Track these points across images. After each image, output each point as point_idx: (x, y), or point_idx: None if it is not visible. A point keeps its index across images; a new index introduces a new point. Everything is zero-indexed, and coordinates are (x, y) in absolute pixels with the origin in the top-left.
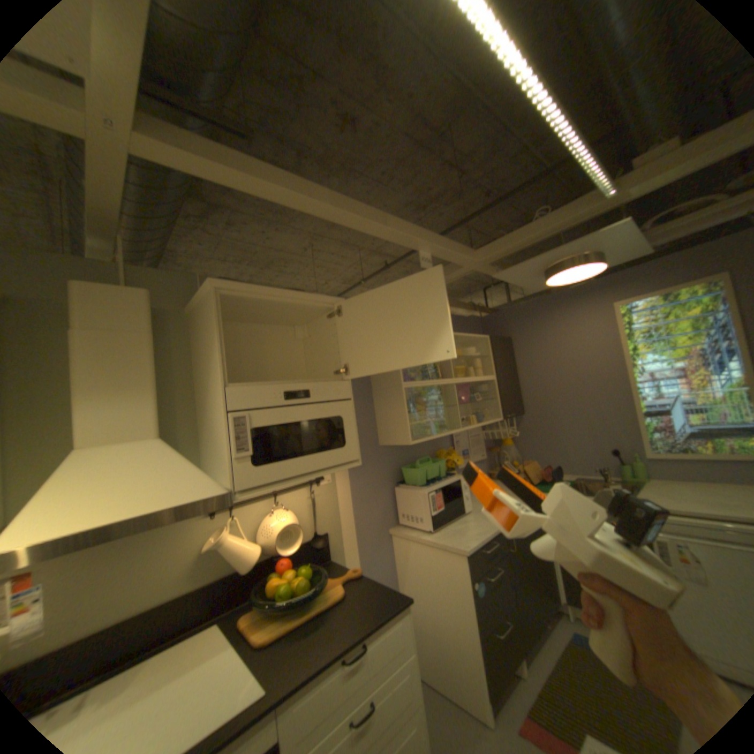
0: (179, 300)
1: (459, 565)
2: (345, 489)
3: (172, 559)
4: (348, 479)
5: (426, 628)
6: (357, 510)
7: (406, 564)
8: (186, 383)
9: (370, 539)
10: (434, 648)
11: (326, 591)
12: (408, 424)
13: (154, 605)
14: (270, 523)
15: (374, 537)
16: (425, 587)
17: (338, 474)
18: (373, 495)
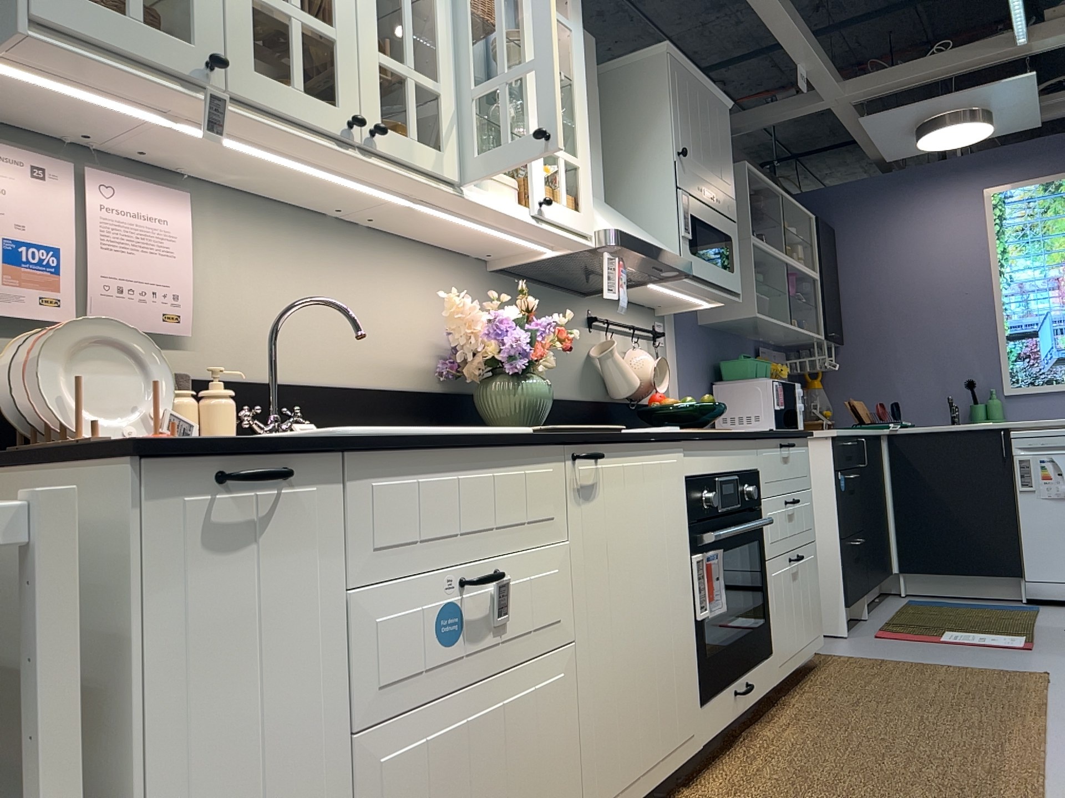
0: None
1: (821, 452)
2: (676, 362)
3: (571, 358)
4: (679, 352)
5: None
6: (685, 395)
7: None
8: None
9: None
10: None
11: None
12: (750, 294)
13: (564, 397)
14: (640, 356)
15: None
16: None
17: (671, 339)
18: (696, 385)
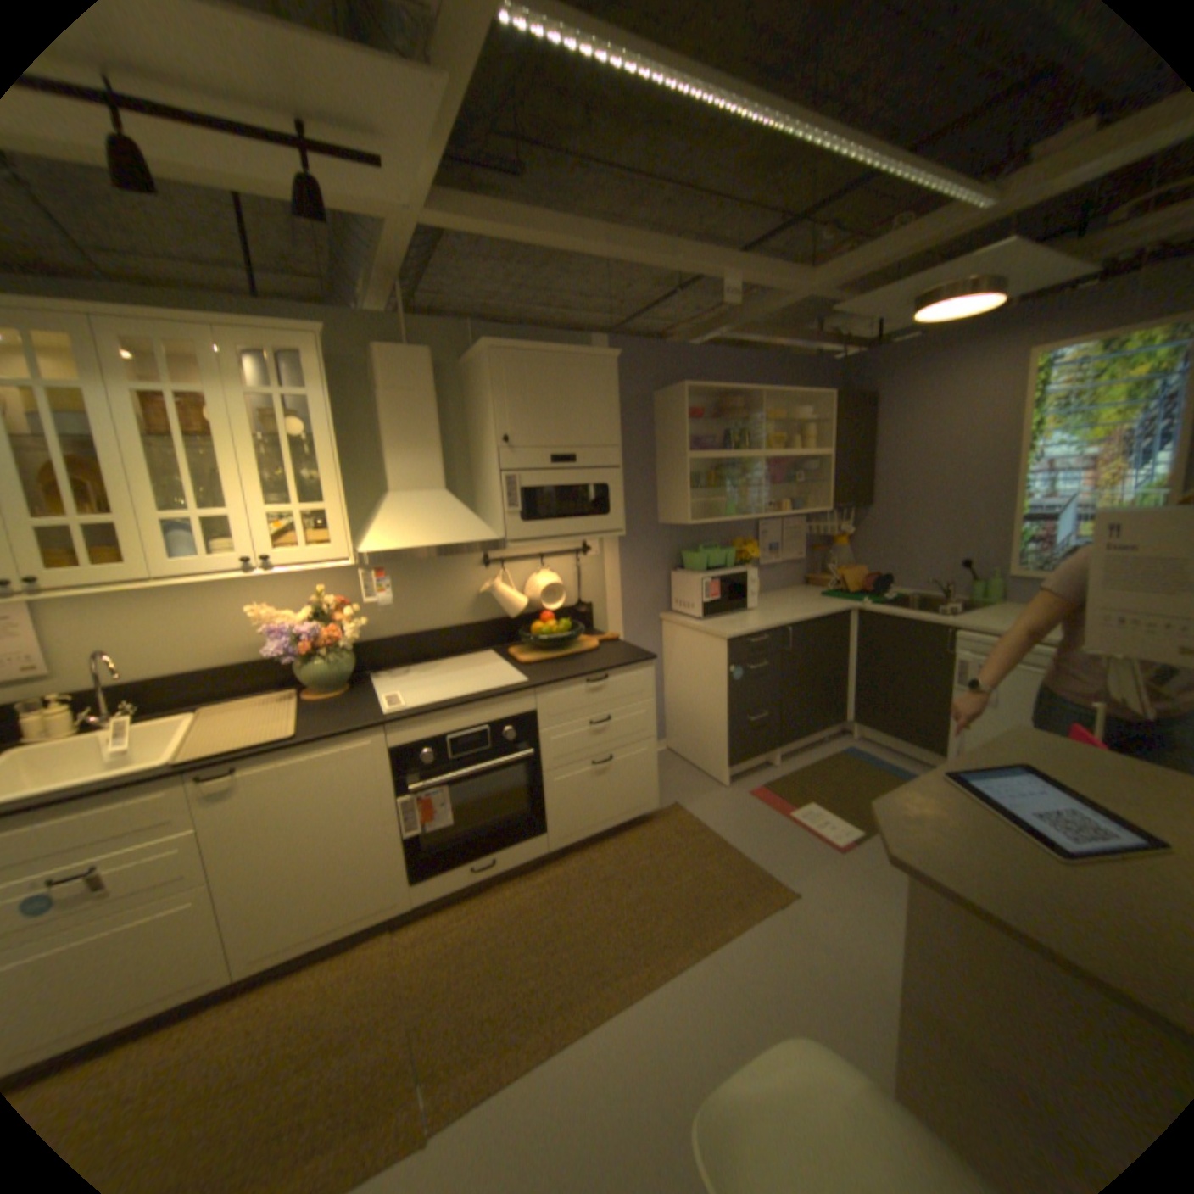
0: (453, 352)
1: (720, 649)
2: (614, 564)
3: (458, 596)
4: (619, 555)
5: (685, 707)
6: (626, 588)
7: (673, 648)
8: (462, 441)
9: (637, 619)
10: (689, 725)
11: (584, 644)
12: (693, 502)
13: (447, 626)
14: (537, 581)
15: (642, 618)
16: (688, 670)
17: (608, 548)
18: (645, 577)
